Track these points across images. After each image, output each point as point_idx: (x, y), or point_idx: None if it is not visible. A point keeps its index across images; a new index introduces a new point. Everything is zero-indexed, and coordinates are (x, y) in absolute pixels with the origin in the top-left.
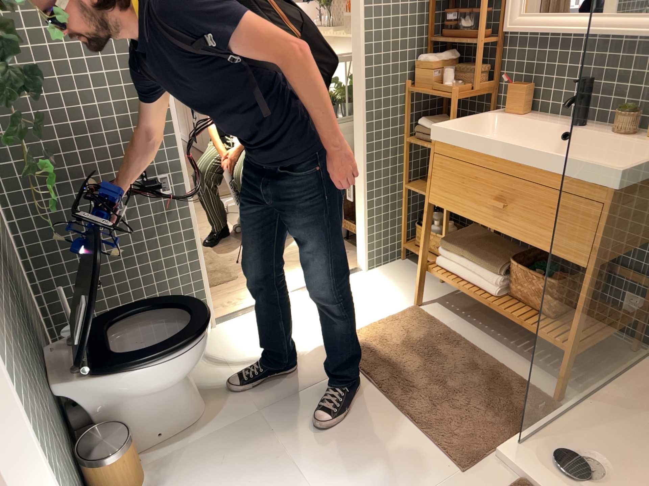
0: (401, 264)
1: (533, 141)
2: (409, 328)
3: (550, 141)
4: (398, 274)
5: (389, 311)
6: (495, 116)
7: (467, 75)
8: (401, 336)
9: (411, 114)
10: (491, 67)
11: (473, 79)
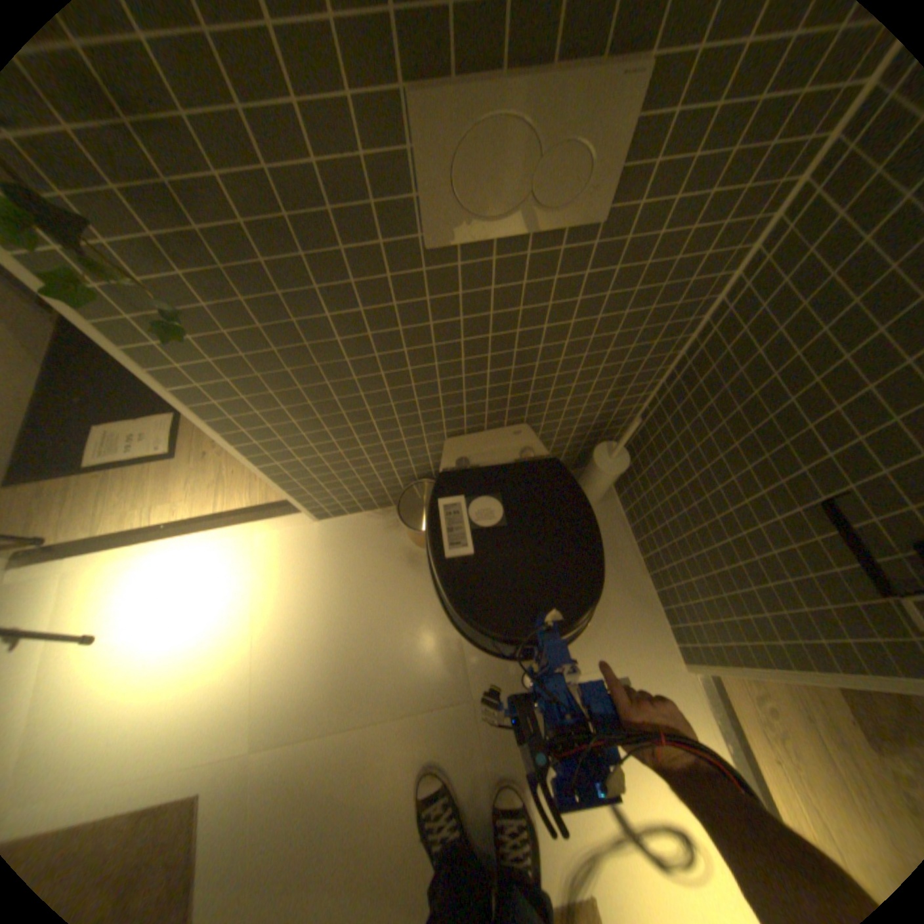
0: None
1: None
2: None
3: None
4: None
5: None
6: None
7: None
8: None
9: None
10: None
11: None
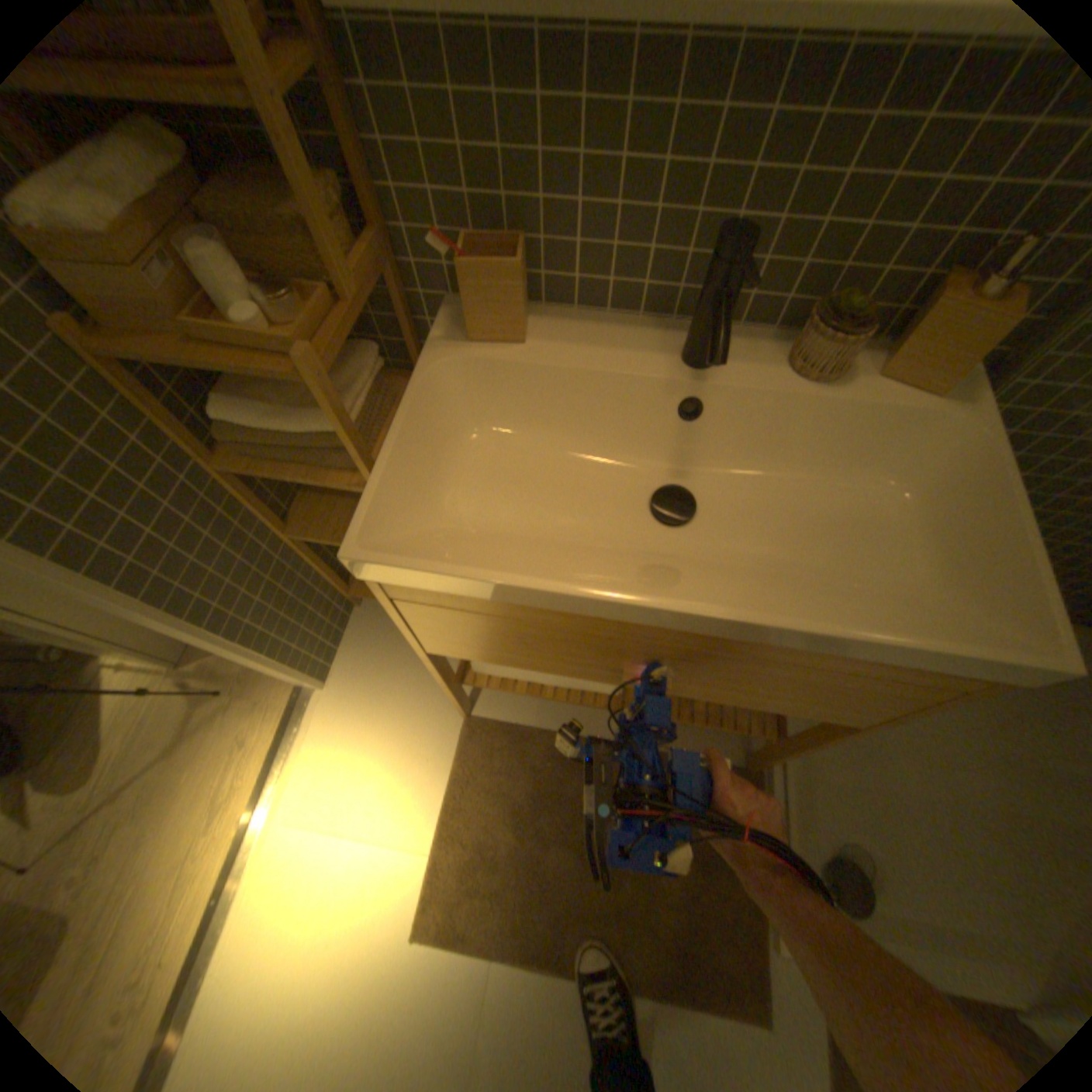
0: (361, 621)
1: (587, 412)
2: (495, 788)
3: (633, 409)
4: (375, 653)
5: (436, 772)
6: (453, 366)
7: (268, 229)
8: (500, 819)
9: (152, 394)
10: (318, 153)
11: (294, 231)
